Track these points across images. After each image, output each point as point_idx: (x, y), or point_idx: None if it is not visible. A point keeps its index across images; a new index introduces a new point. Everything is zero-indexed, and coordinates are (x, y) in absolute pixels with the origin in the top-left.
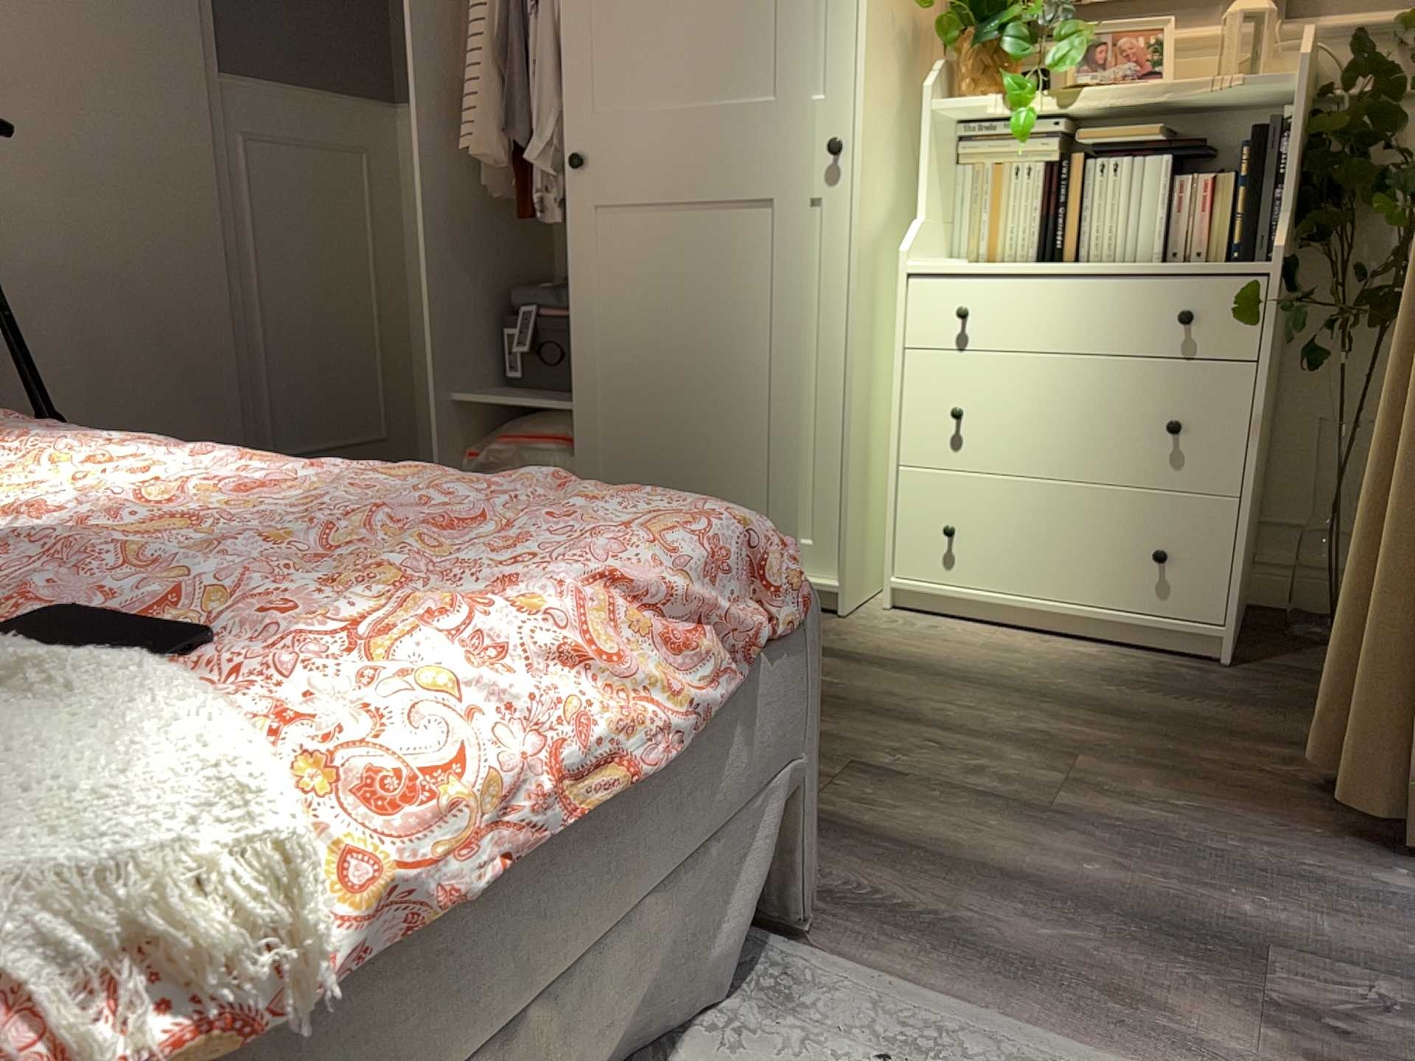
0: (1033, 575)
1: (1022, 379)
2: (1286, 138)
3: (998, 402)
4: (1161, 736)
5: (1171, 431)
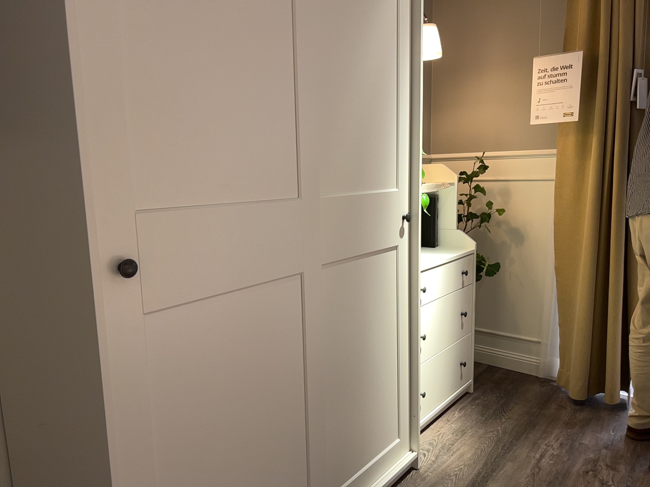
0: (438, 396)
1: (434, 312)
2: (439, 202)
3: (429, 326)
4: (546, 421)
5: (466, 315)
